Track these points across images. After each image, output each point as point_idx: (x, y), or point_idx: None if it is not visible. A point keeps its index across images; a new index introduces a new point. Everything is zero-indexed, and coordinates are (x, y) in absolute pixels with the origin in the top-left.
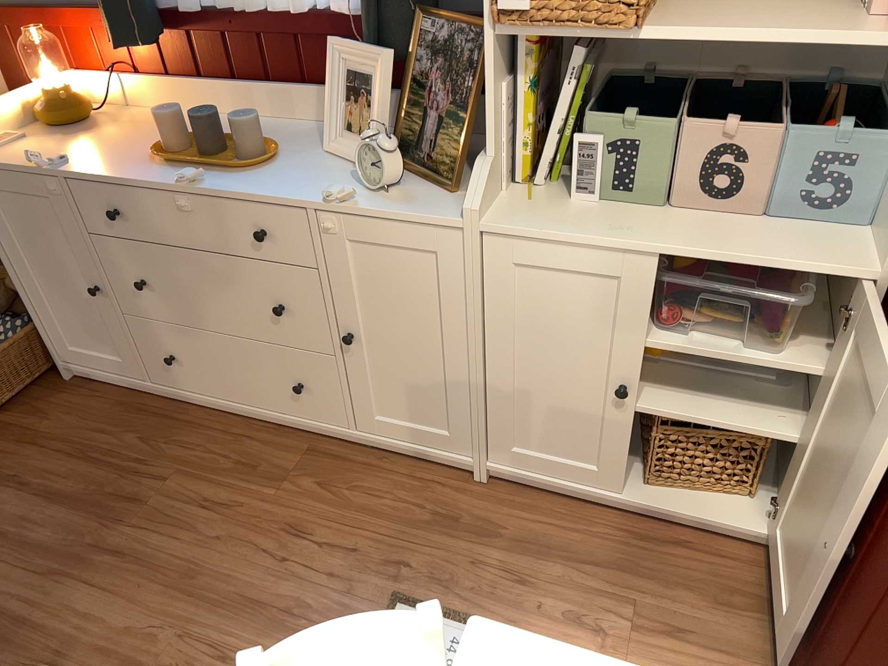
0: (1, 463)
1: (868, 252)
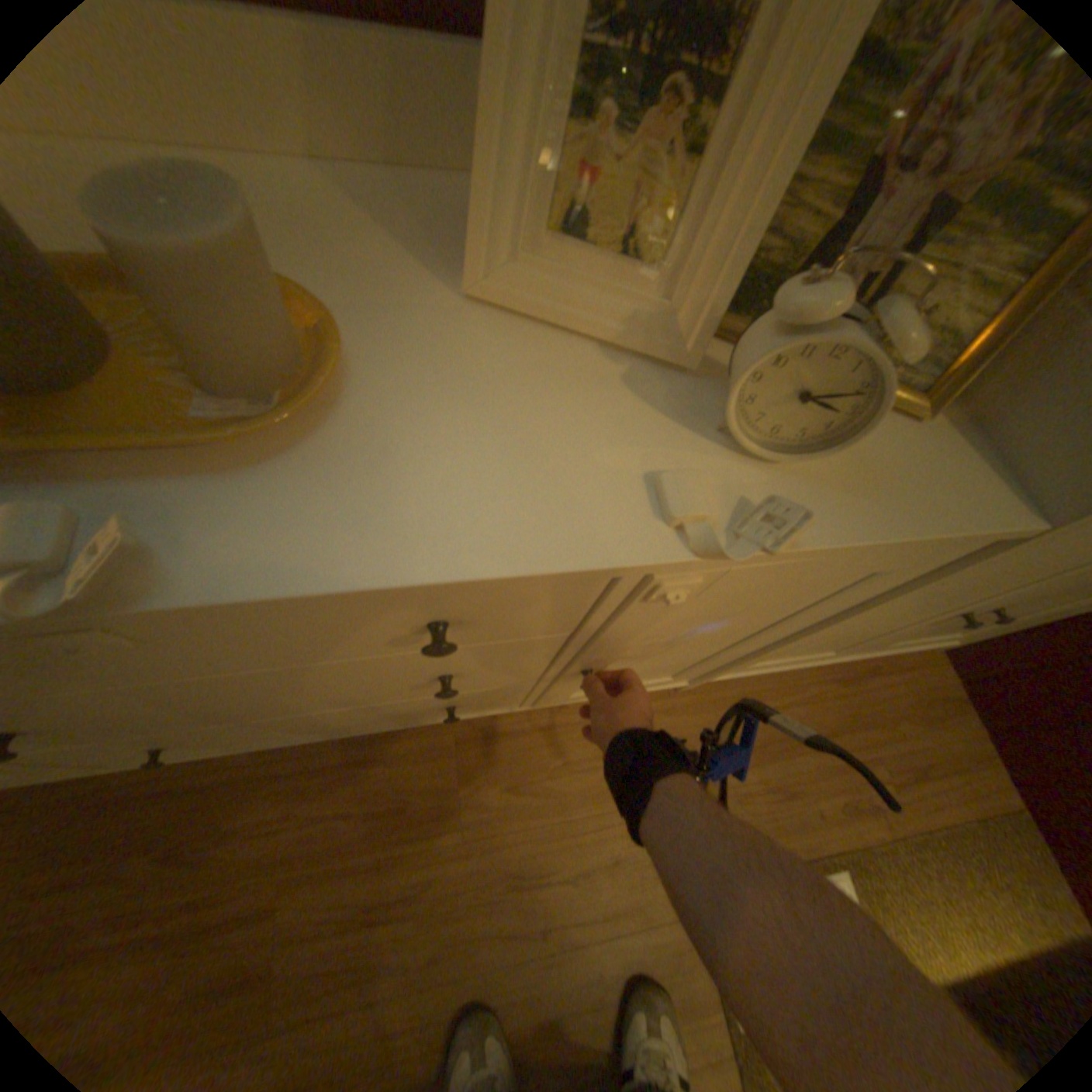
0: None
1: None
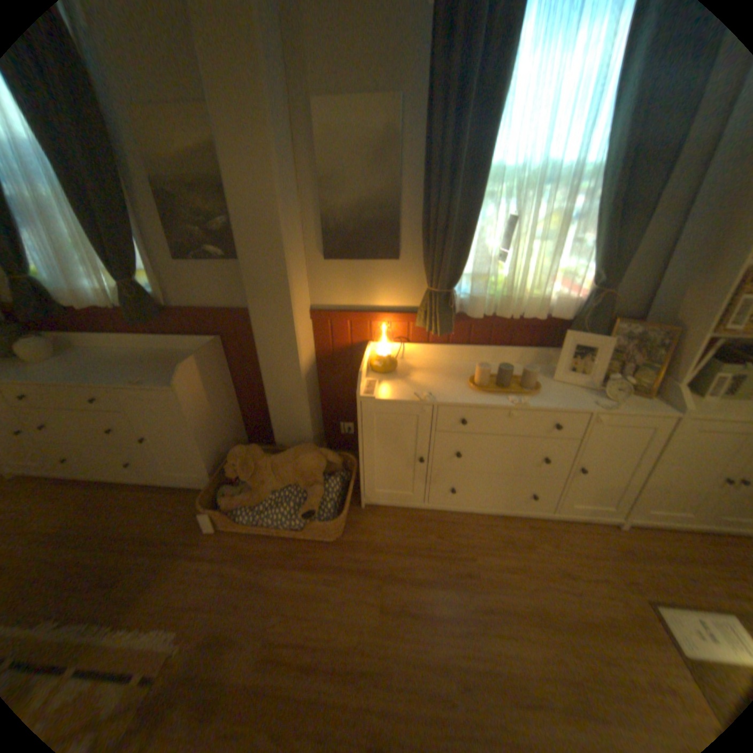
0: (367, 573)
1: None
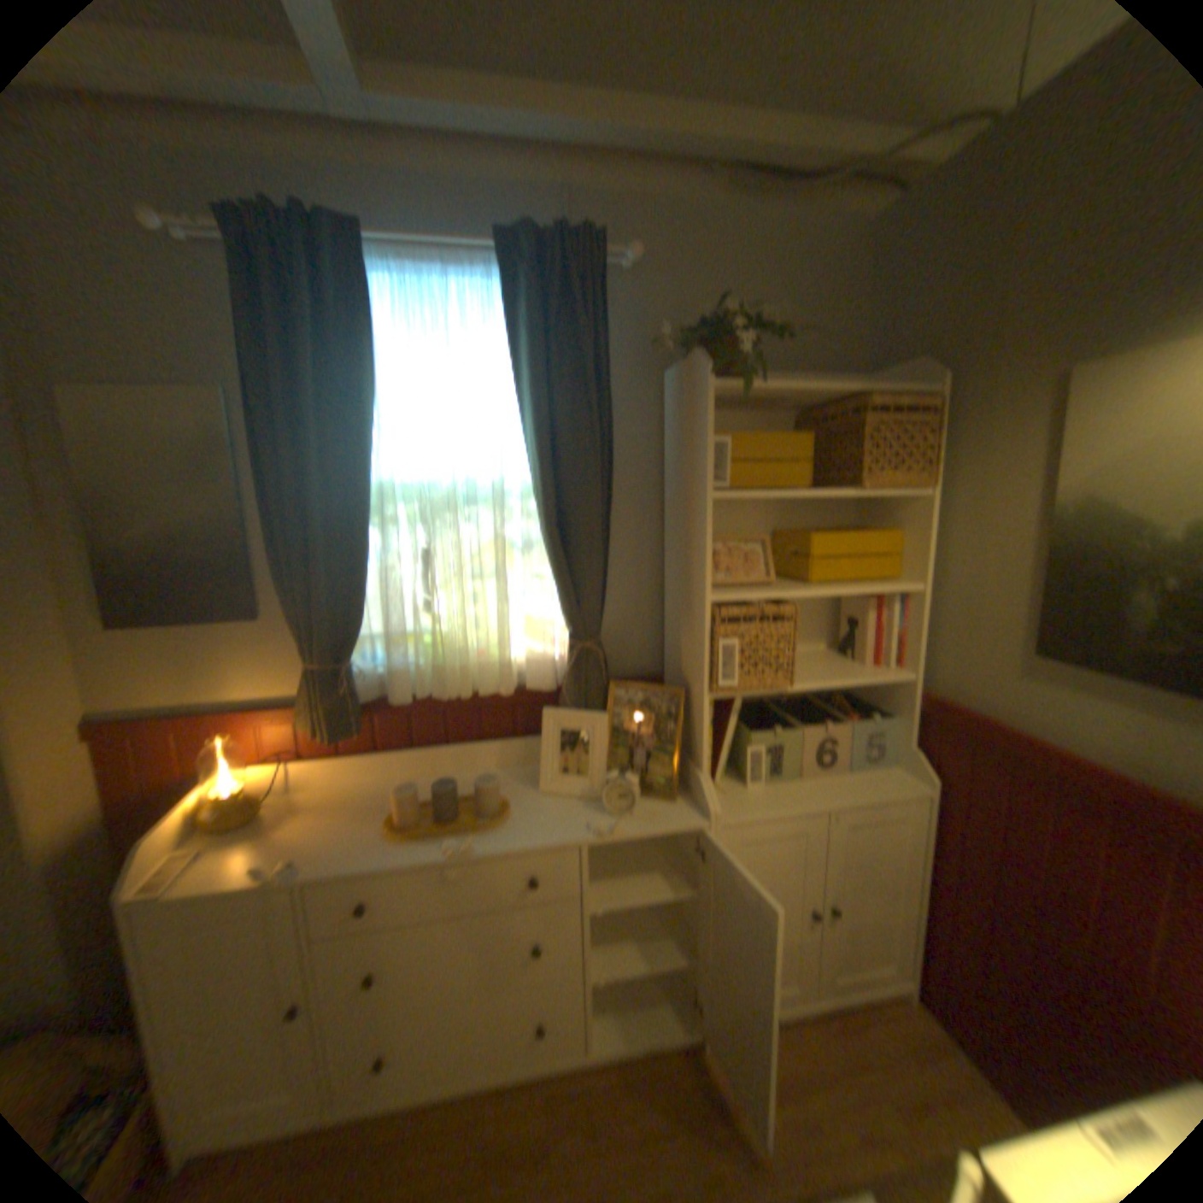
0: None
1: (920, 781)
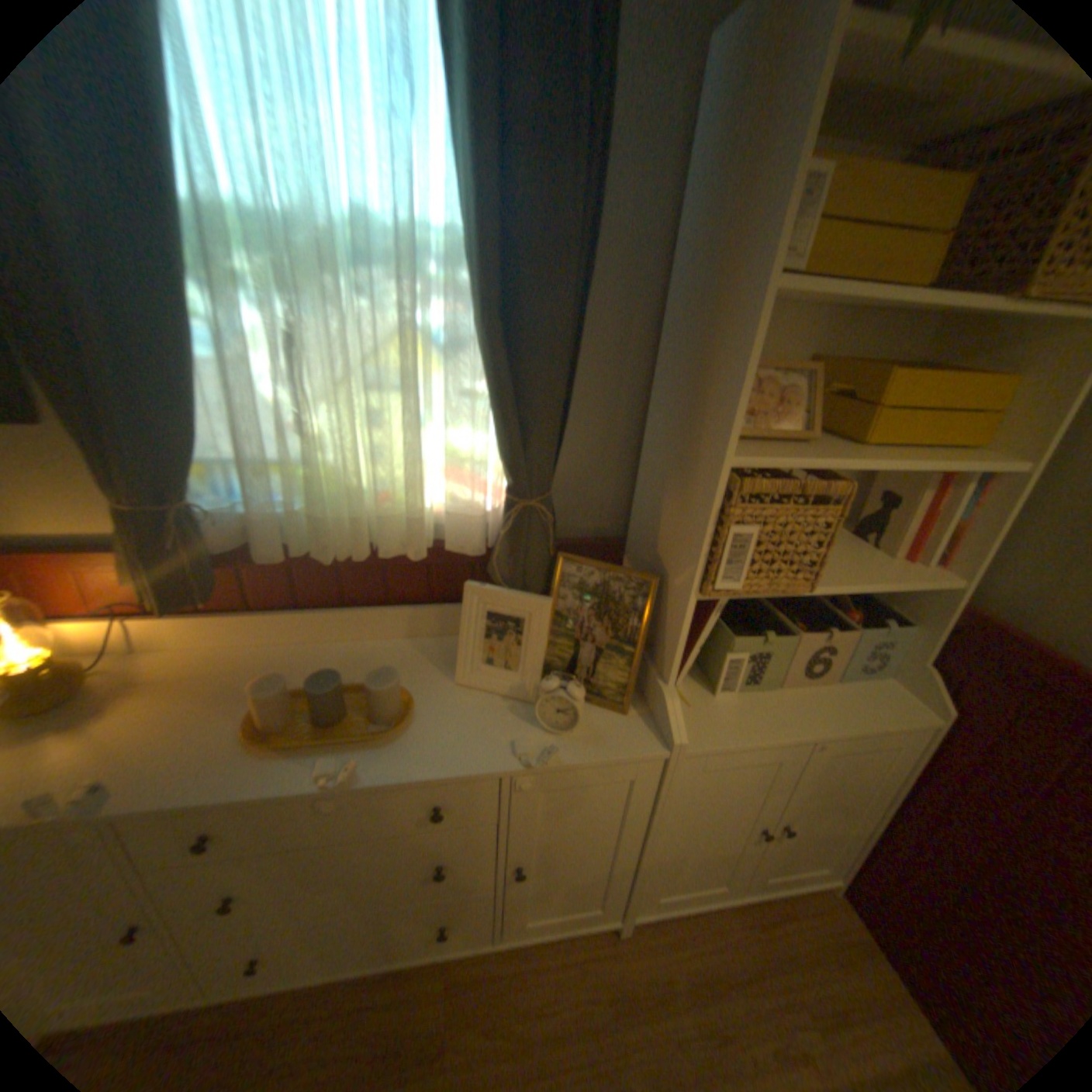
0: None
1: (928, 703)
